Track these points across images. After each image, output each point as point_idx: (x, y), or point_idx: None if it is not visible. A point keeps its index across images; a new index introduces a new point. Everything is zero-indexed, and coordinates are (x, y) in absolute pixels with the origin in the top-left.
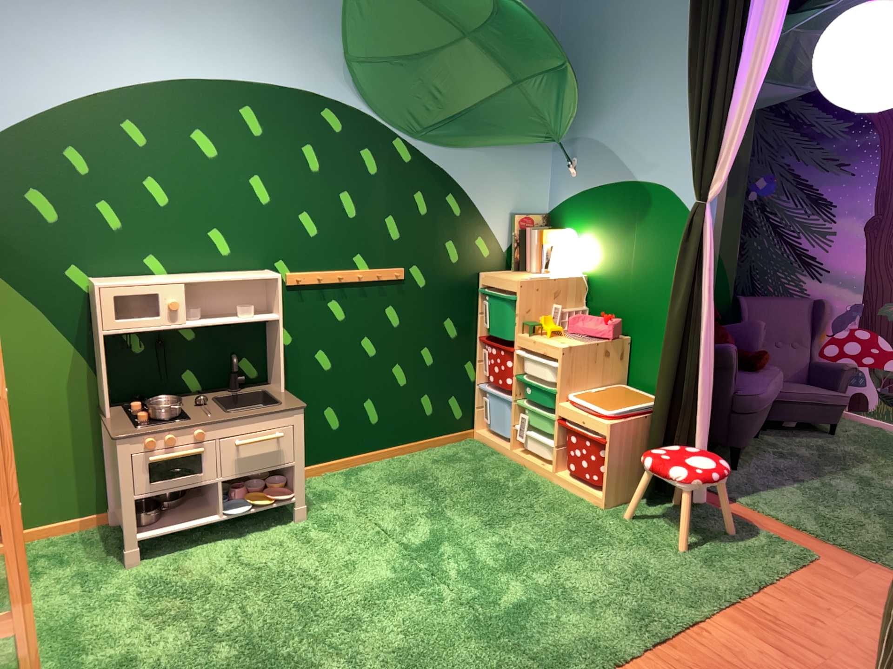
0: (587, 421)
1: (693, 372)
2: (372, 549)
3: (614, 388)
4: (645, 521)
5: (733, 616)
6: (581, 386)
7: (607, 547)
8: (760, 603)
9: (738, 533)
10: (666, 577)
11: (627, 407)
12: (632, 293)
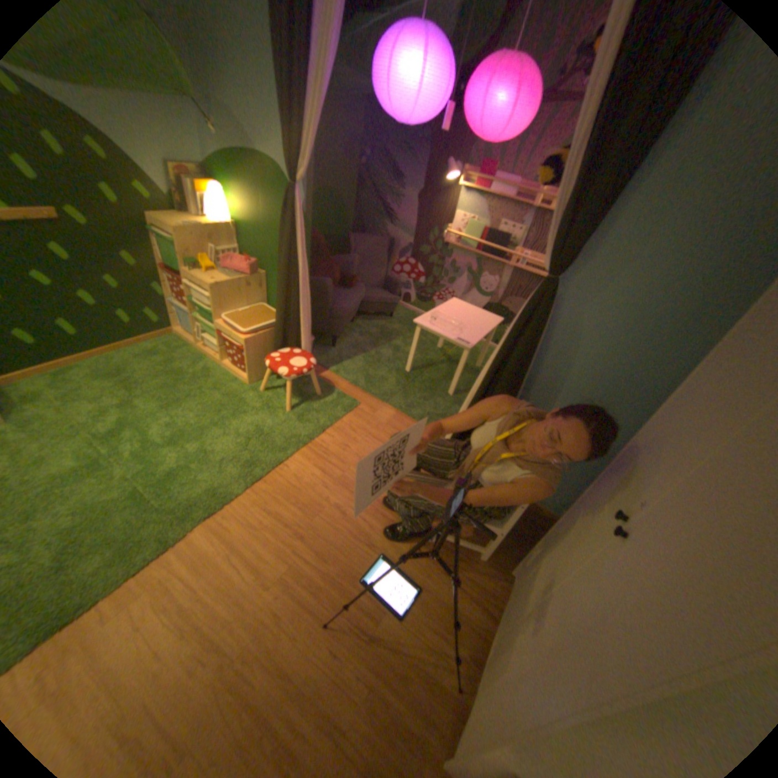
0: (231, 337)
1: (296, 306)
2: (63, 443)
3: (256, 308)
4: (271, 392)
5: (304, 454)
6: (231, 308)
7: (242, 416)
8: (320, 442)
9: (322, 394)
10: (272, 433)
11: (258, 326)
12: (263, 242)
